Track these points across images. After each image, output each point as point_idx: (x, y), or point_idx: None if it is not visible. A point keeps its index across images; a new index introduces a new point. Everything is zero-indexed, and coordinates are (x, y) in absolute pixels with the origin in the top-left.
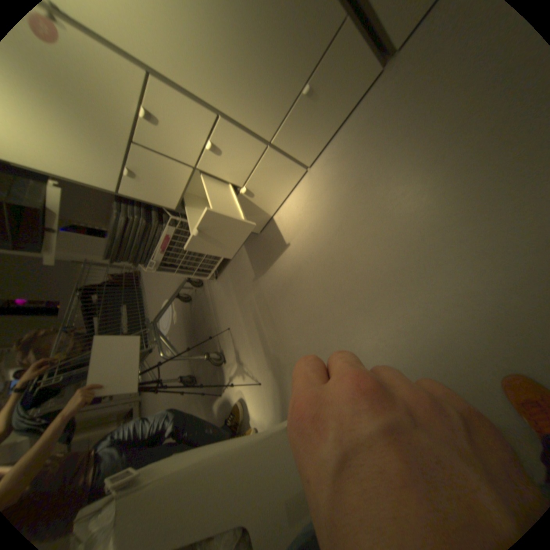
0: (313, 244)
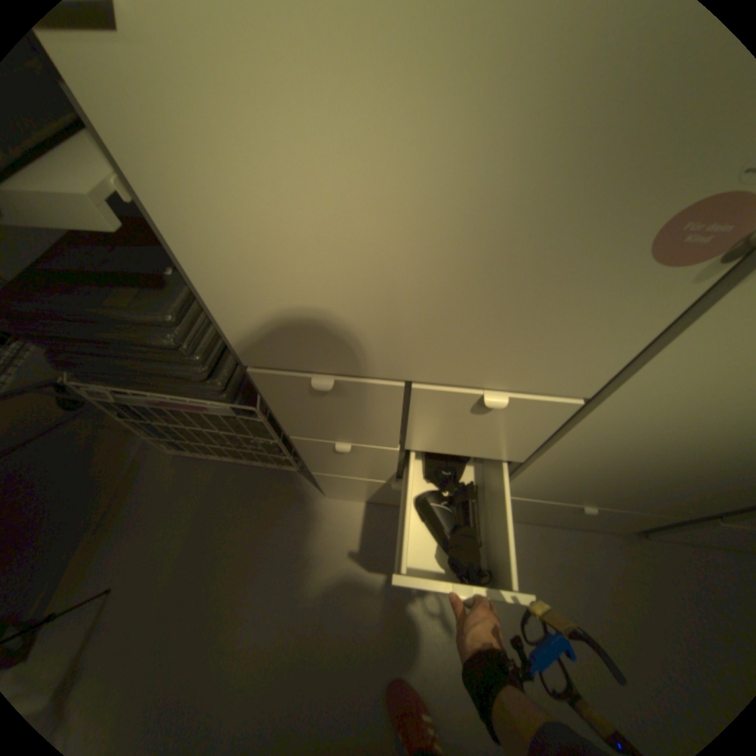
0: (394, 642)
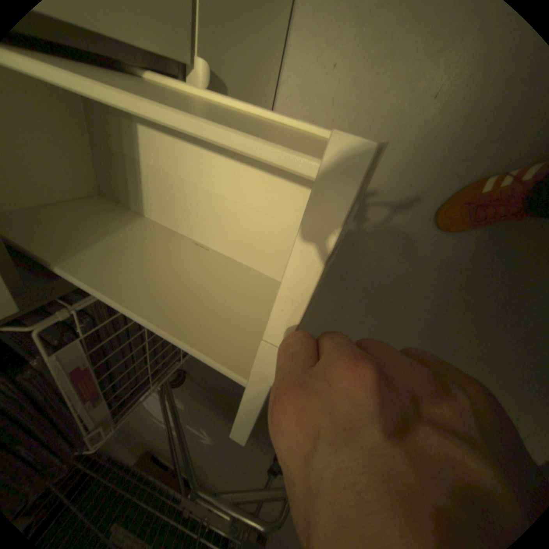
0: (456, 125)
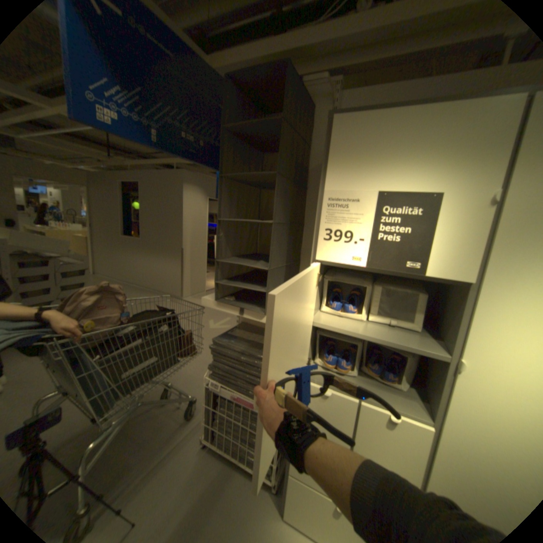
0: None
